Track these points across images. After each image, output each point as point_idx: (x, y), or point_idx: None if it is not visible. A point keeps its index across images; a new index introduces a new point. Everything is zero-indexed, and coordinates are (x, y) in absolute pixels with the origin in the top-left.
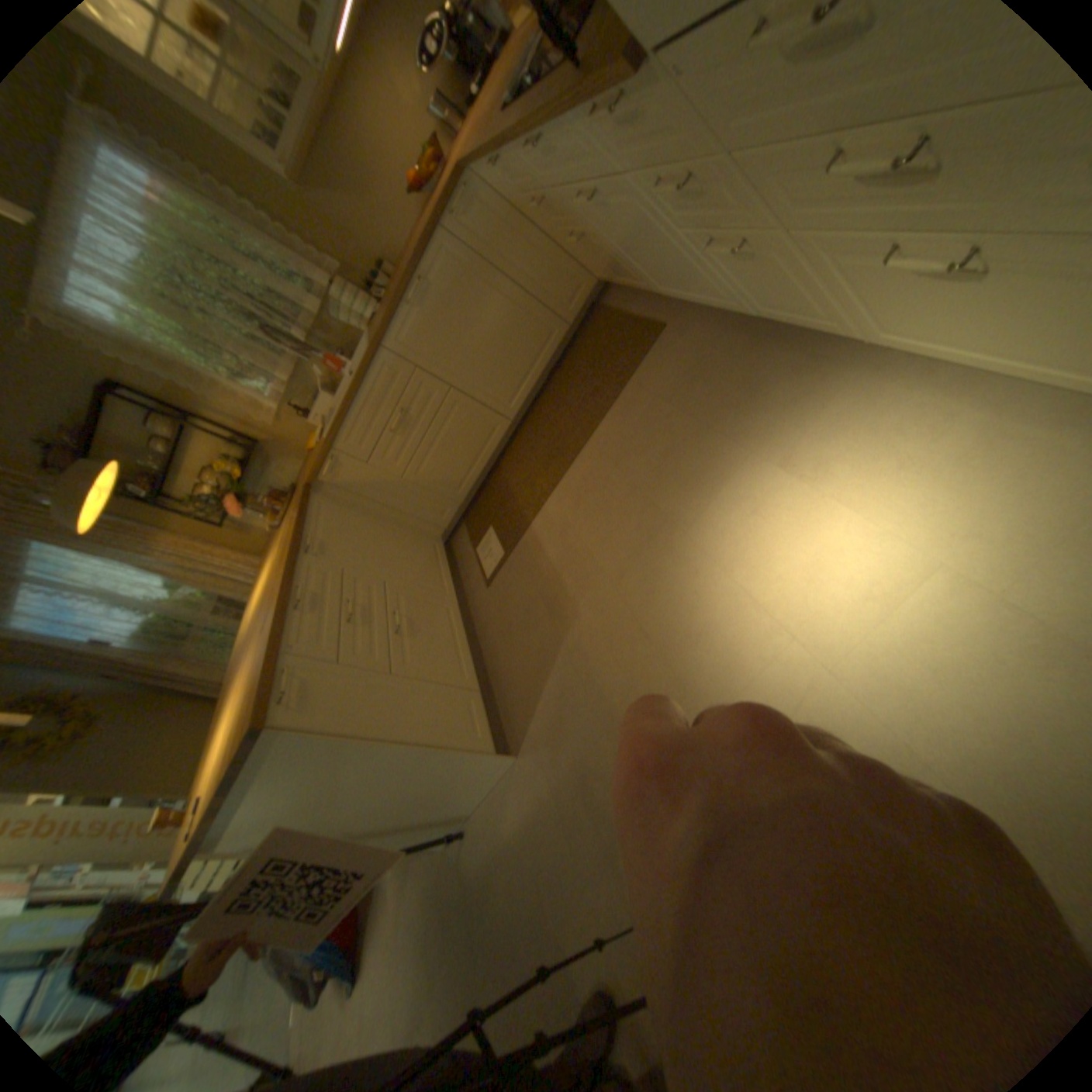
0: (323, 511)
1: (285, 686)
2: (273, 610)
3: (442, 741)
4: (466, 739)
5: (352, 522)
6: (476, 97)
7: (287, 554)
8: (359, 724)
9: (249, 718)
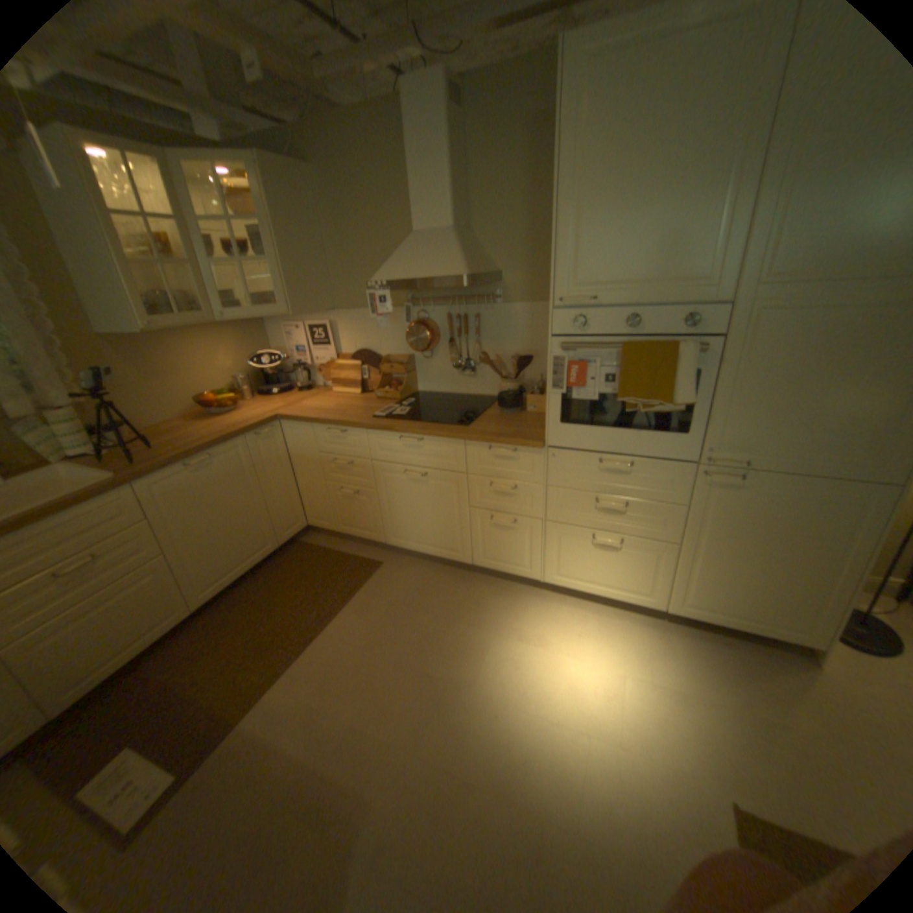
0: None
1: None
2: None
3: None
4: None
5: None
6: (270, 395)
7: None
8: None
9: None
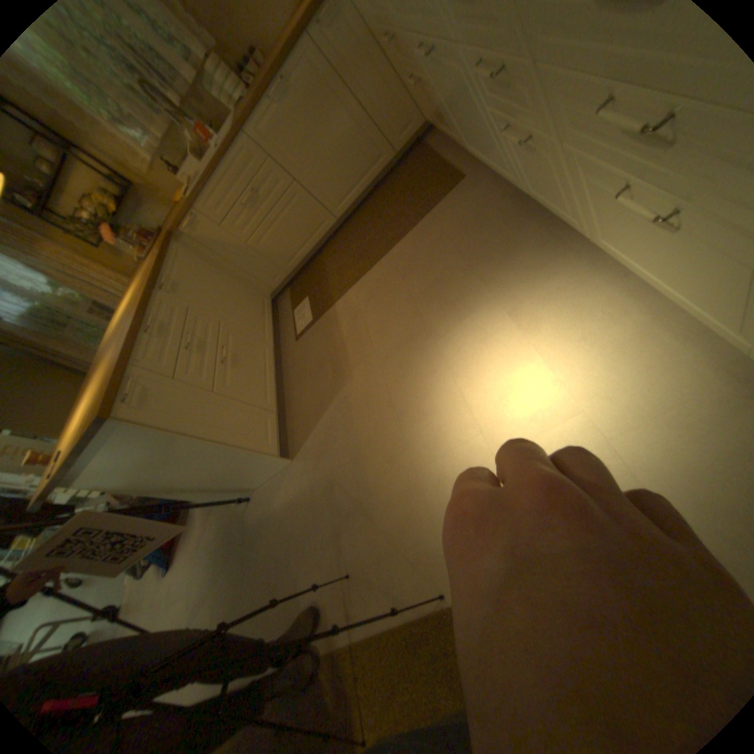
0: (179, 257)
1: (128, 391)
2: (127, 330)
3: (242, 444)
4: (259, 444)
5: (201, 270)
6: None
7: (144, 287)
8: (182, 424)
9: (98, 409)
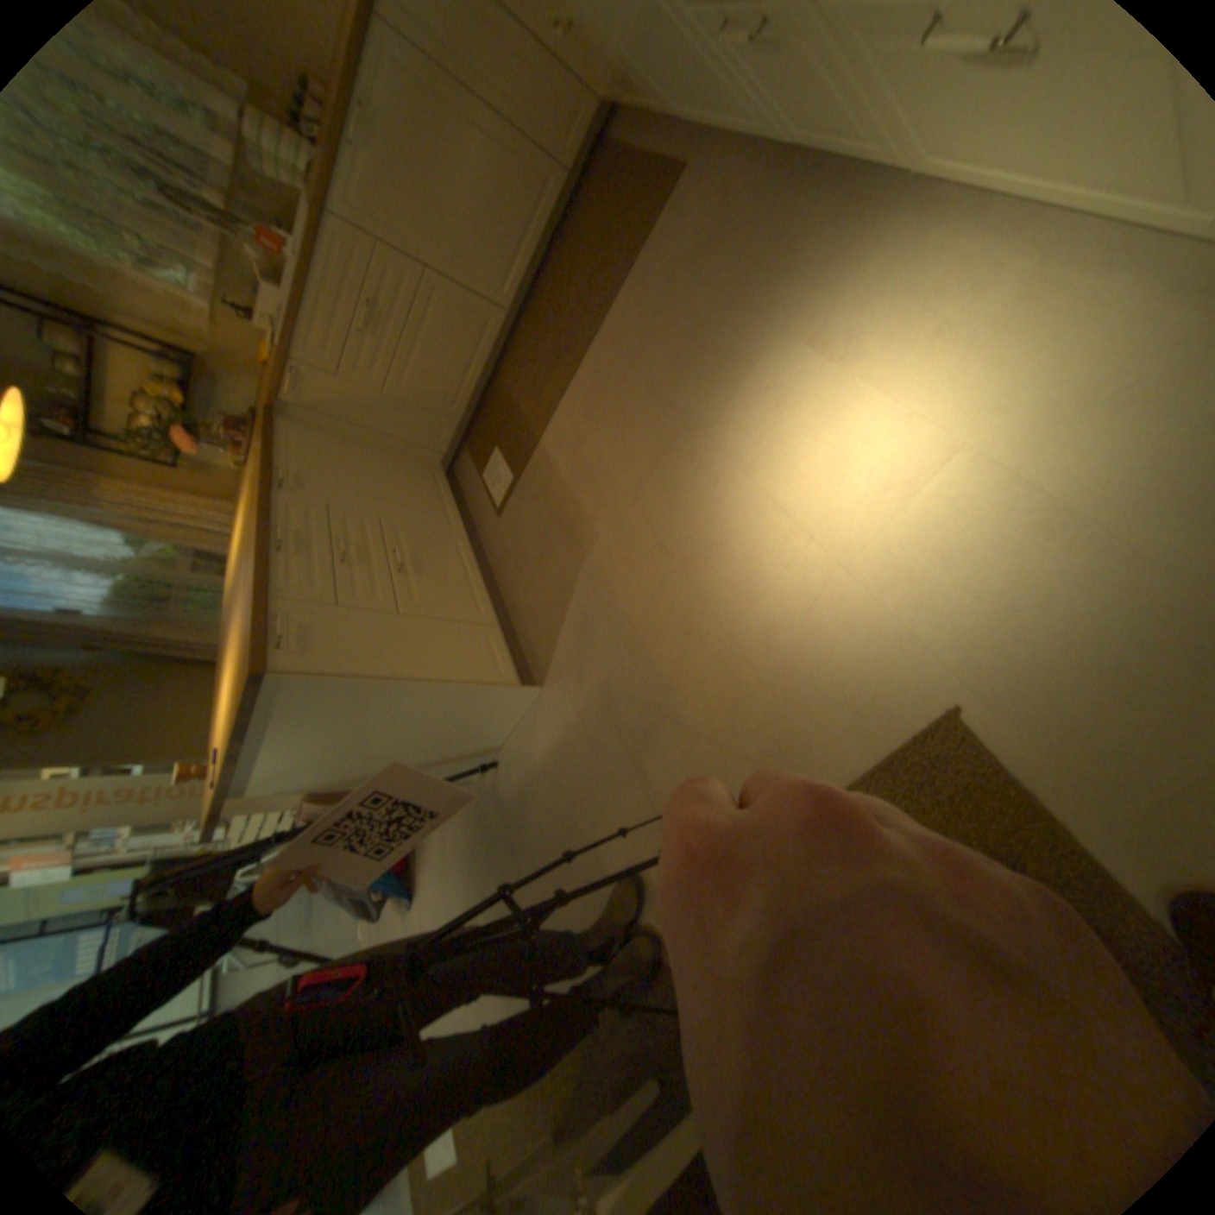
0: (293, 439)
1: (281, 631)
2: (253, 554)
3: (462, 676)
4: (487, 673)
5: (330, 450)
6: None
7: (257, 491)
8: (370, 664)
9: (248, 665)
